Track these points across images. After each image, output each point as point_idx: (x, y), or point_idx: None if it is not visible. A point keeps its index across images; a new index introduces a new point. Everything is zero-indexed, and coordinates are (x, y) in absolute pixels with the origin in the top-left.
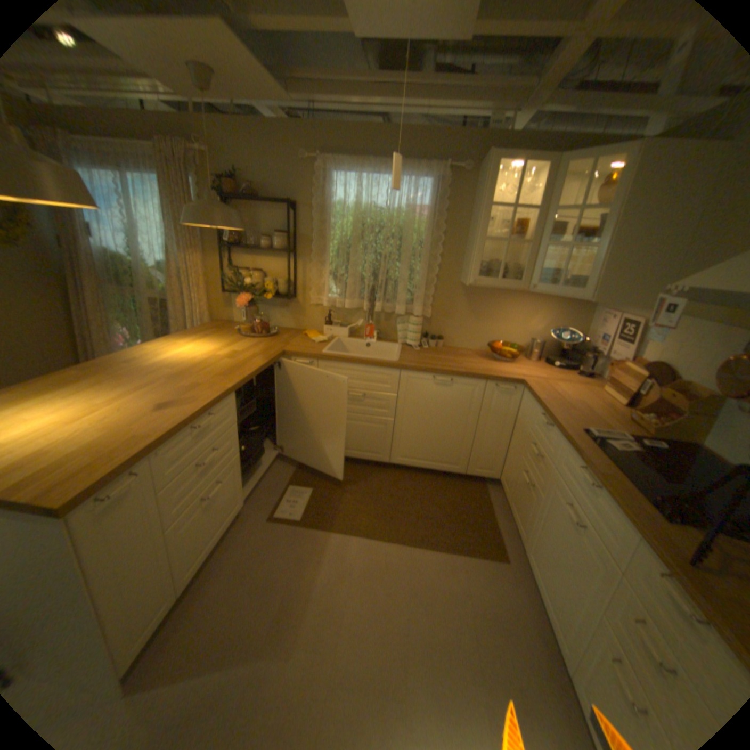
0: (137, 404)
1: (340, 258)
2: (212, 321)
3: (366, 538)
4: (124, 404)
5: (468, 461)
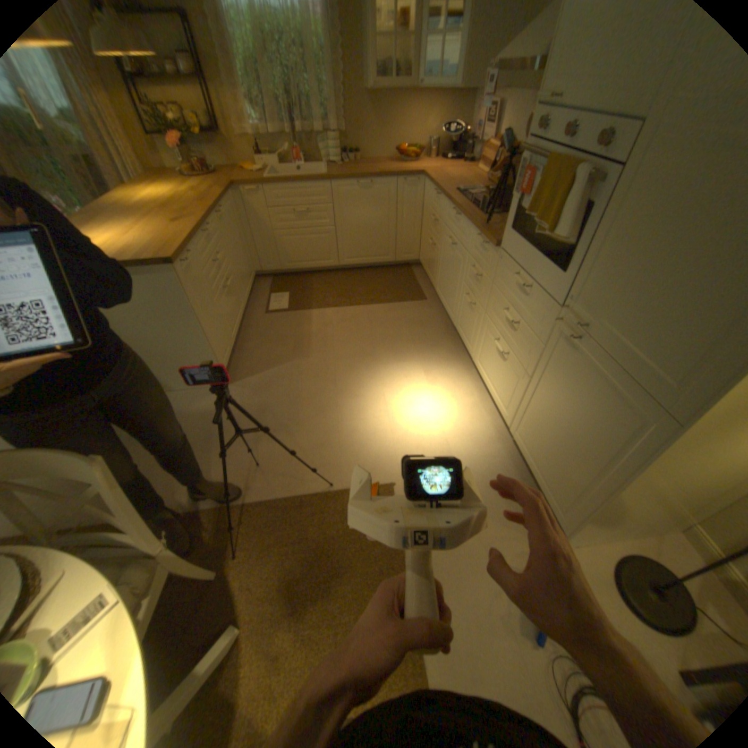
0: (155, 222)
1: (249, 77)
2: (145, 171)
3: (335, 307)
4: (146, 223)
5: (394, 250)
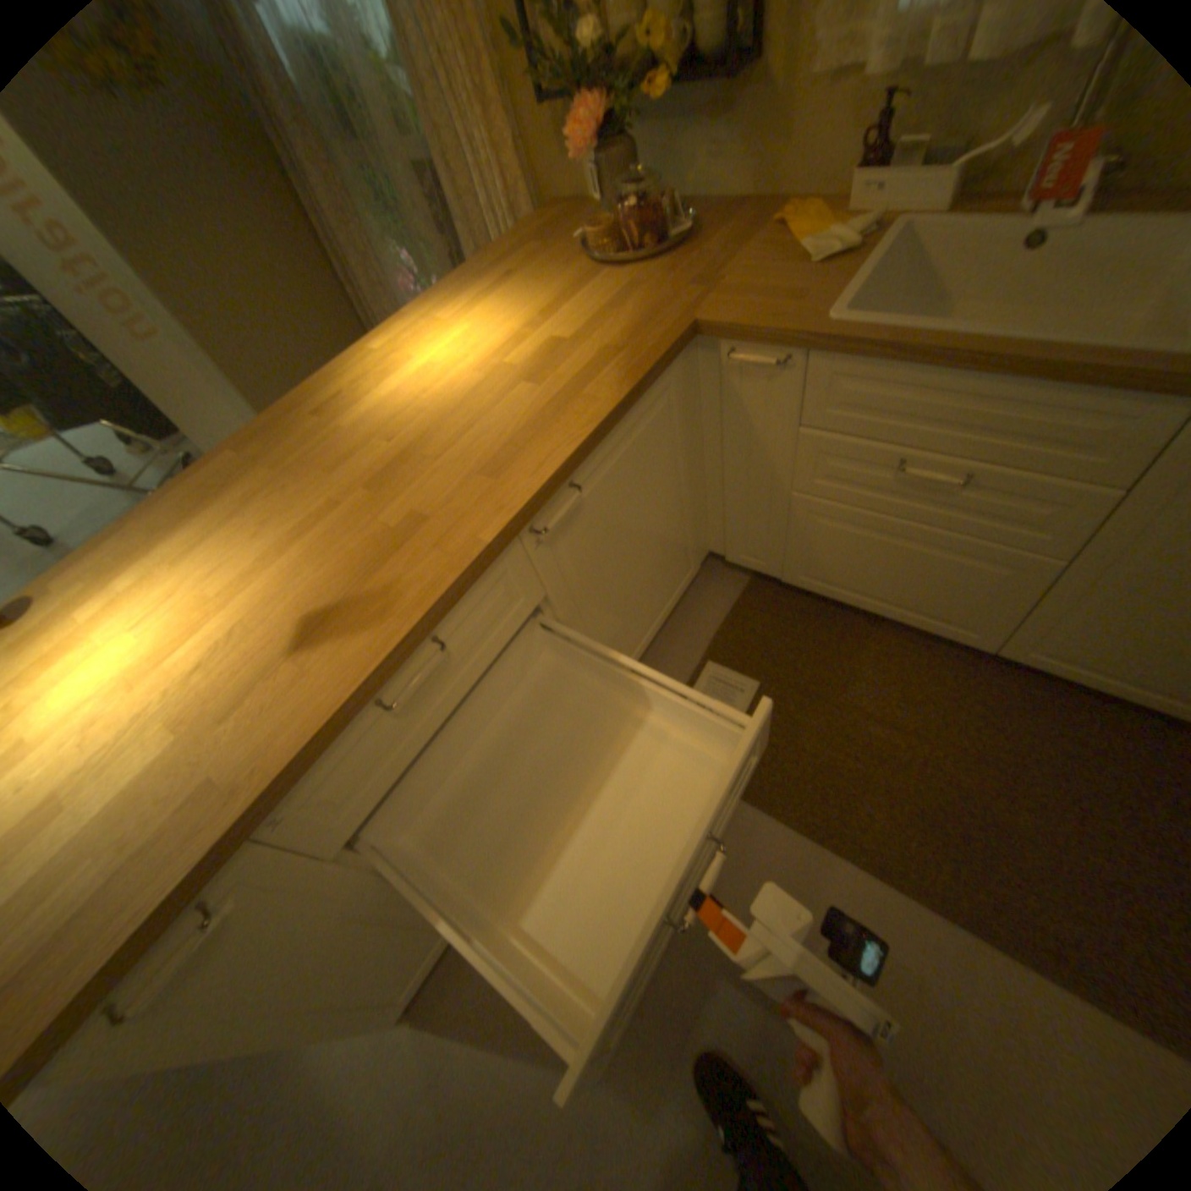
0: (266, 613)
1: None
2: (535, 209)
3: (879, 877)
4: (247, 608)
5: None
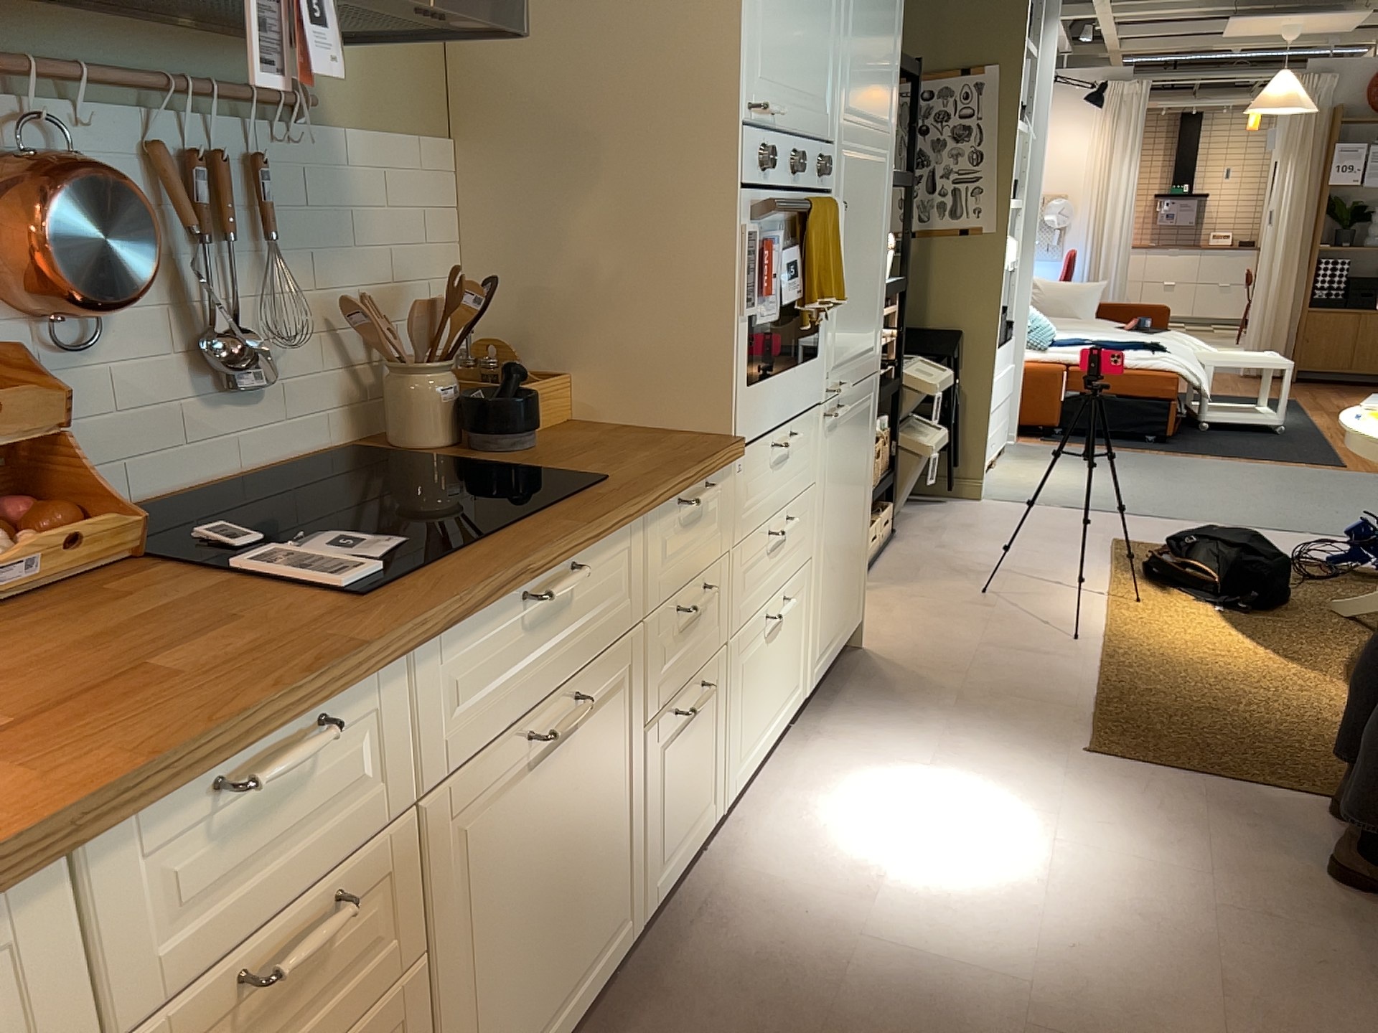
0: None
1: None
2: None
3: None
4: None
5: None
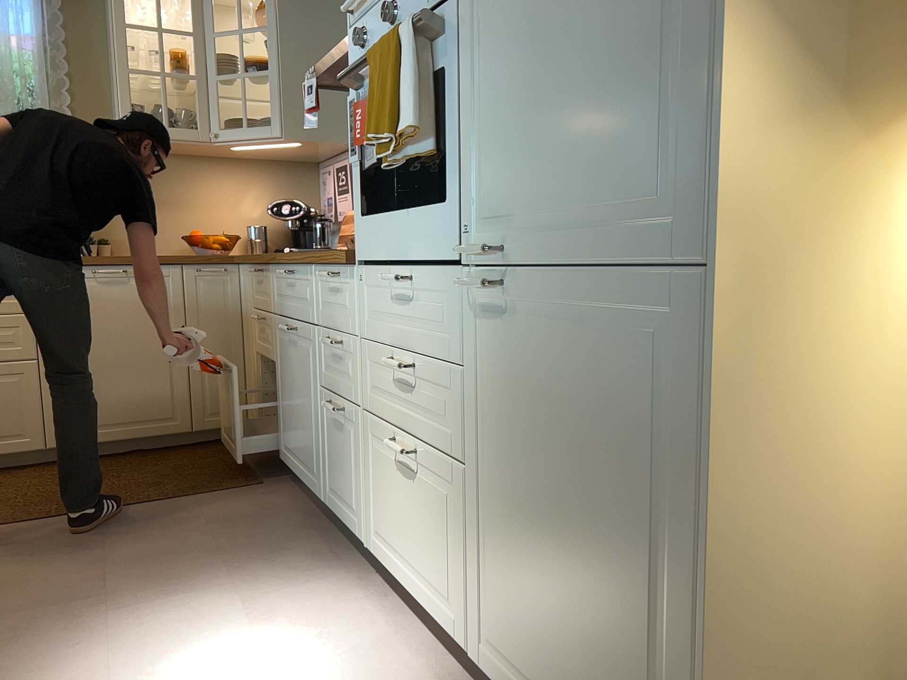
0: None
1: None
2: None
3: (12, 525)
4: None
5: (189, 405)
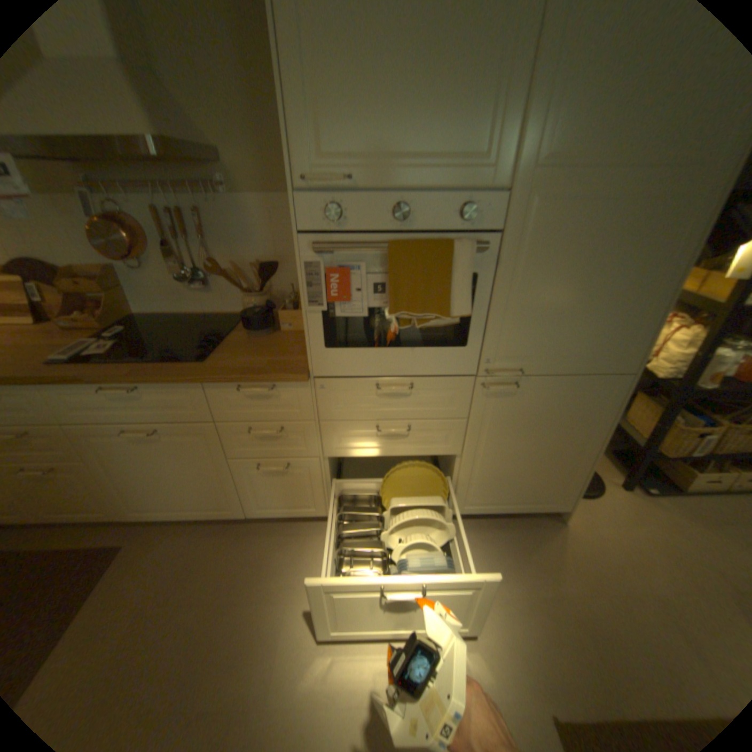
0: None
1: None
2: None
3: None
4: None
5: None
